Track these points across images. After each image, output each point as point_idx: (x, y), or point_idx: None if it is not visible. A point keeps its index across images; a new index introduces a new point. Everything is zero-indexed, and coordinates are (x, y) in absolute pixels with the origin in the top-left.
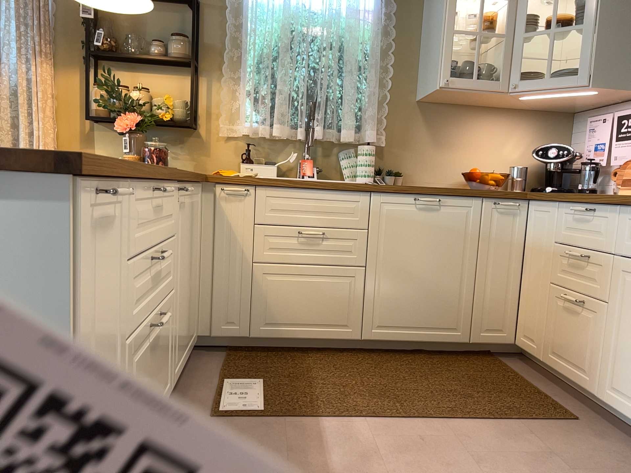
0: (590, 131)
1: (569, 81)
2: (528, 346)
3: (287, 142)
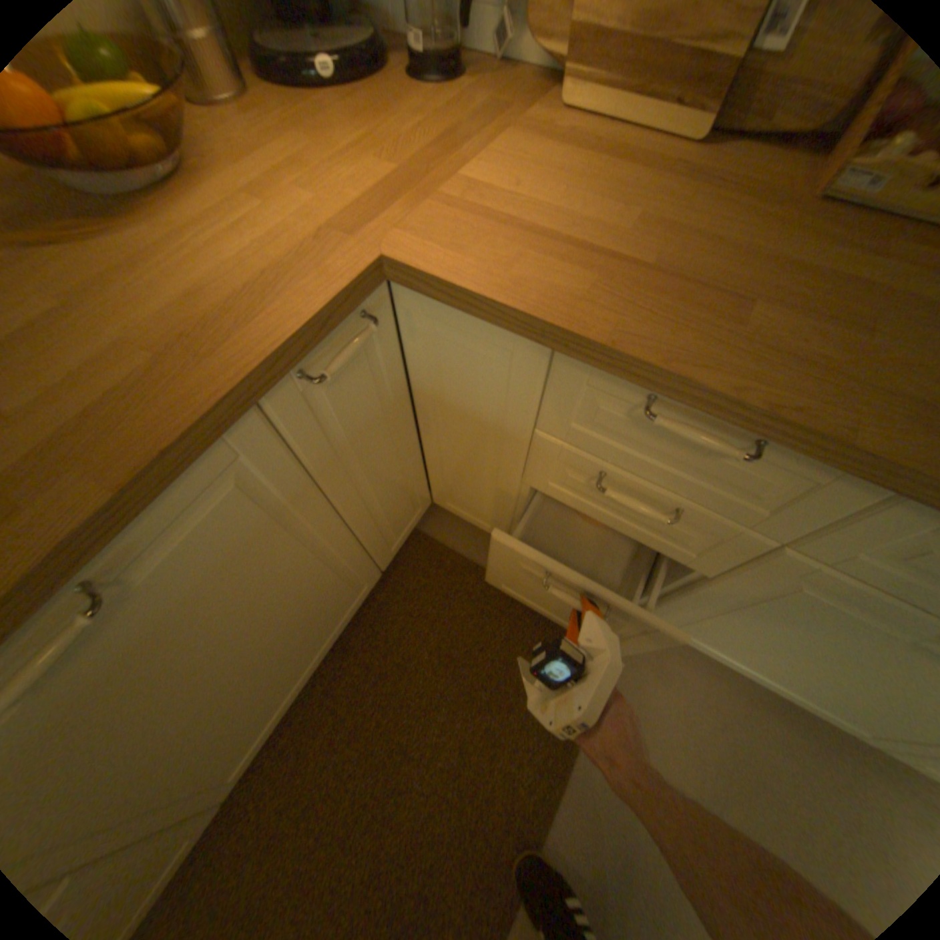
0: None
1: None
2: (467, 517)
3: None
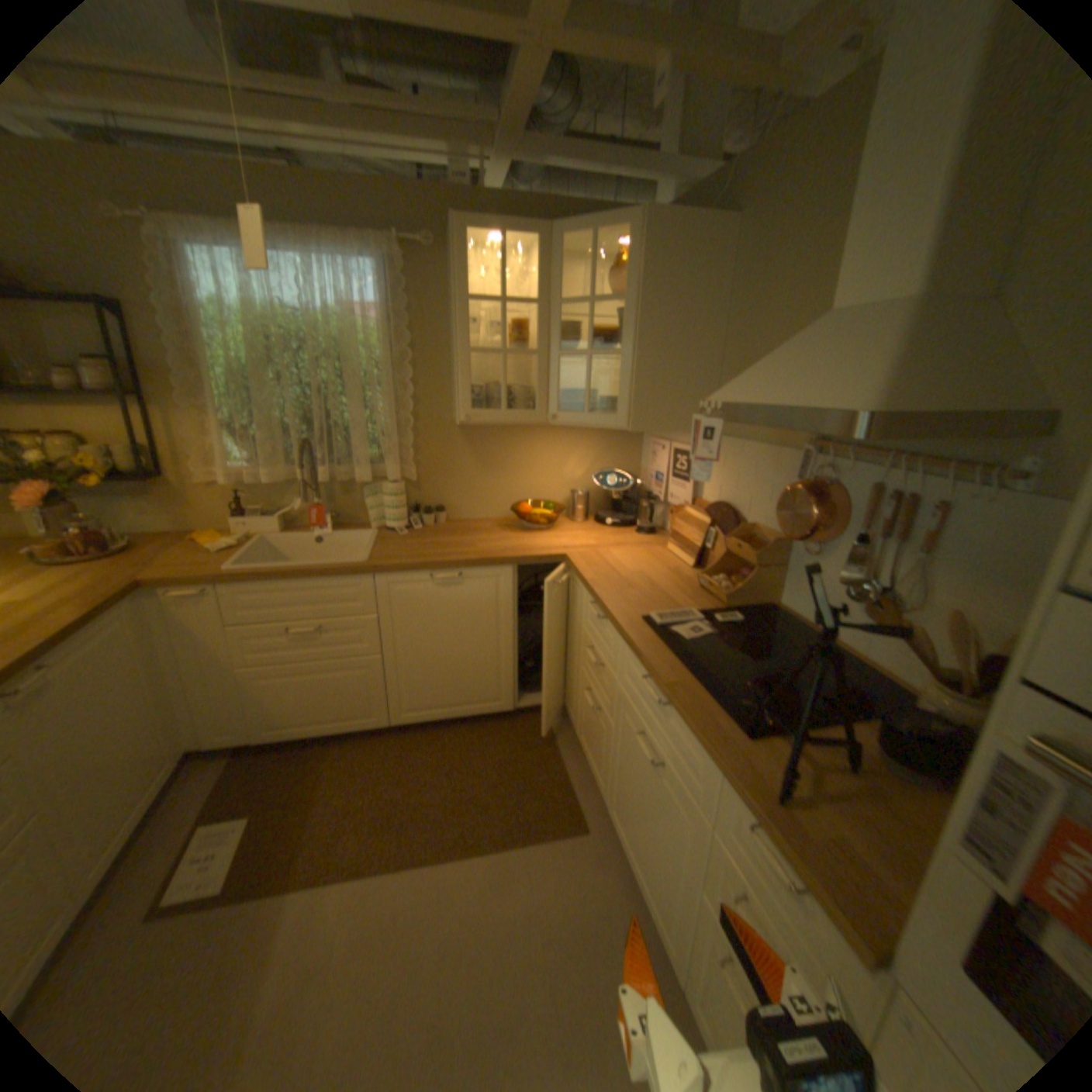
0: (652, 454)
1: (607, 420)
2: (569, 714)
3: (291, 481)
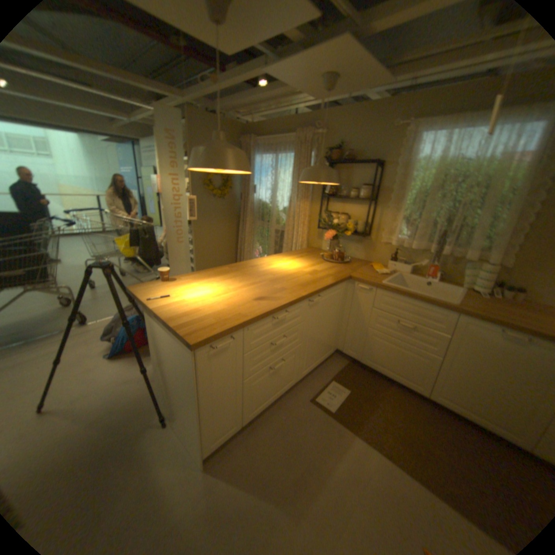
0: None
1: None
2: None
3: (425, 250)
